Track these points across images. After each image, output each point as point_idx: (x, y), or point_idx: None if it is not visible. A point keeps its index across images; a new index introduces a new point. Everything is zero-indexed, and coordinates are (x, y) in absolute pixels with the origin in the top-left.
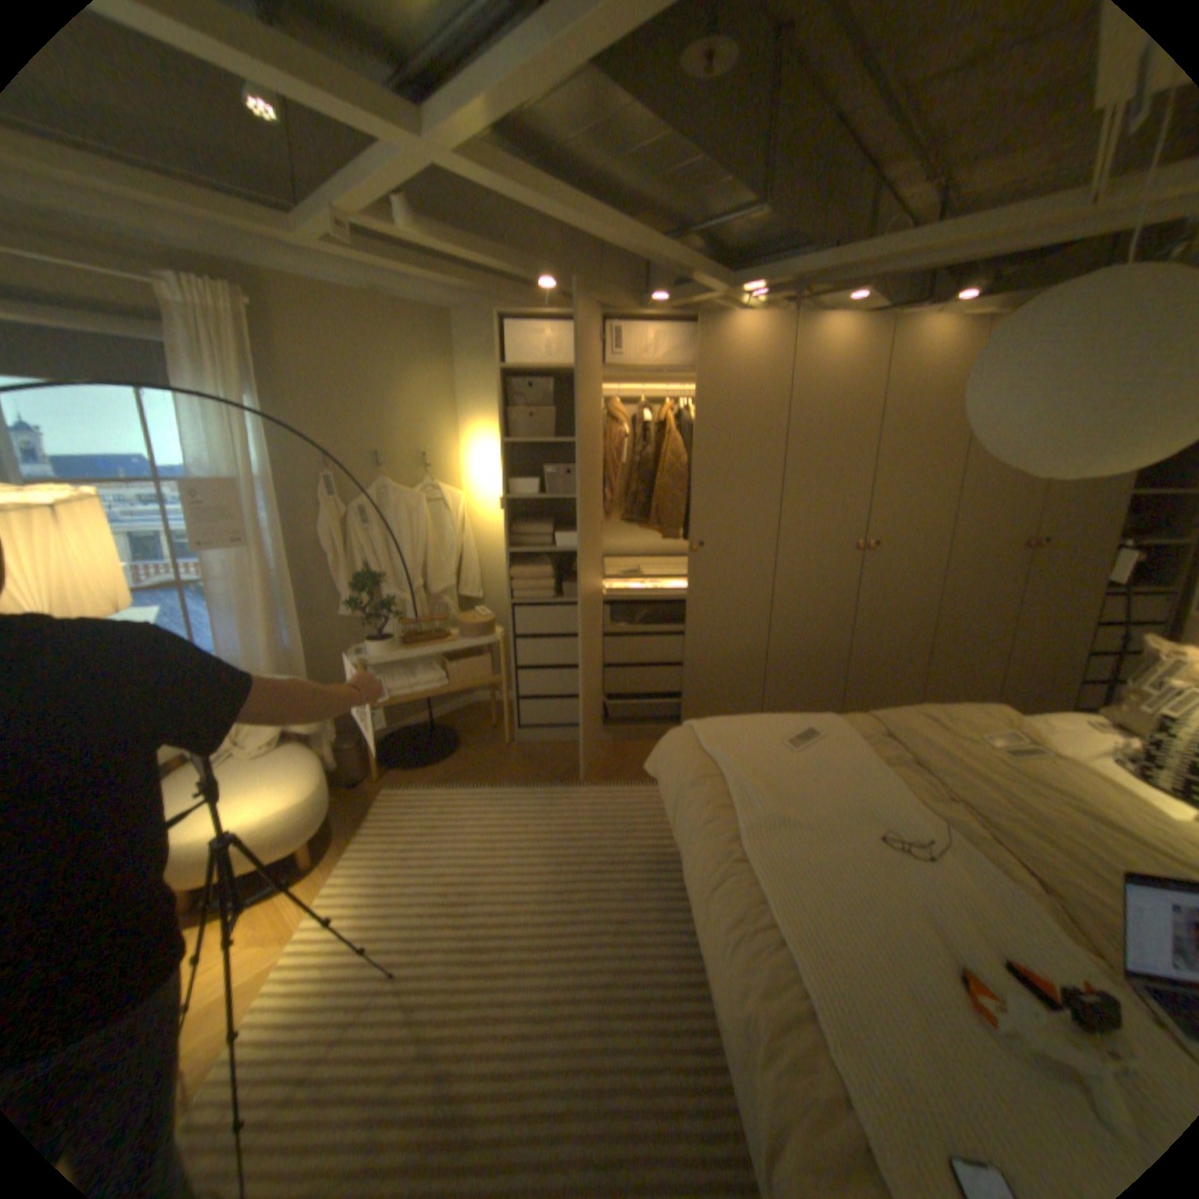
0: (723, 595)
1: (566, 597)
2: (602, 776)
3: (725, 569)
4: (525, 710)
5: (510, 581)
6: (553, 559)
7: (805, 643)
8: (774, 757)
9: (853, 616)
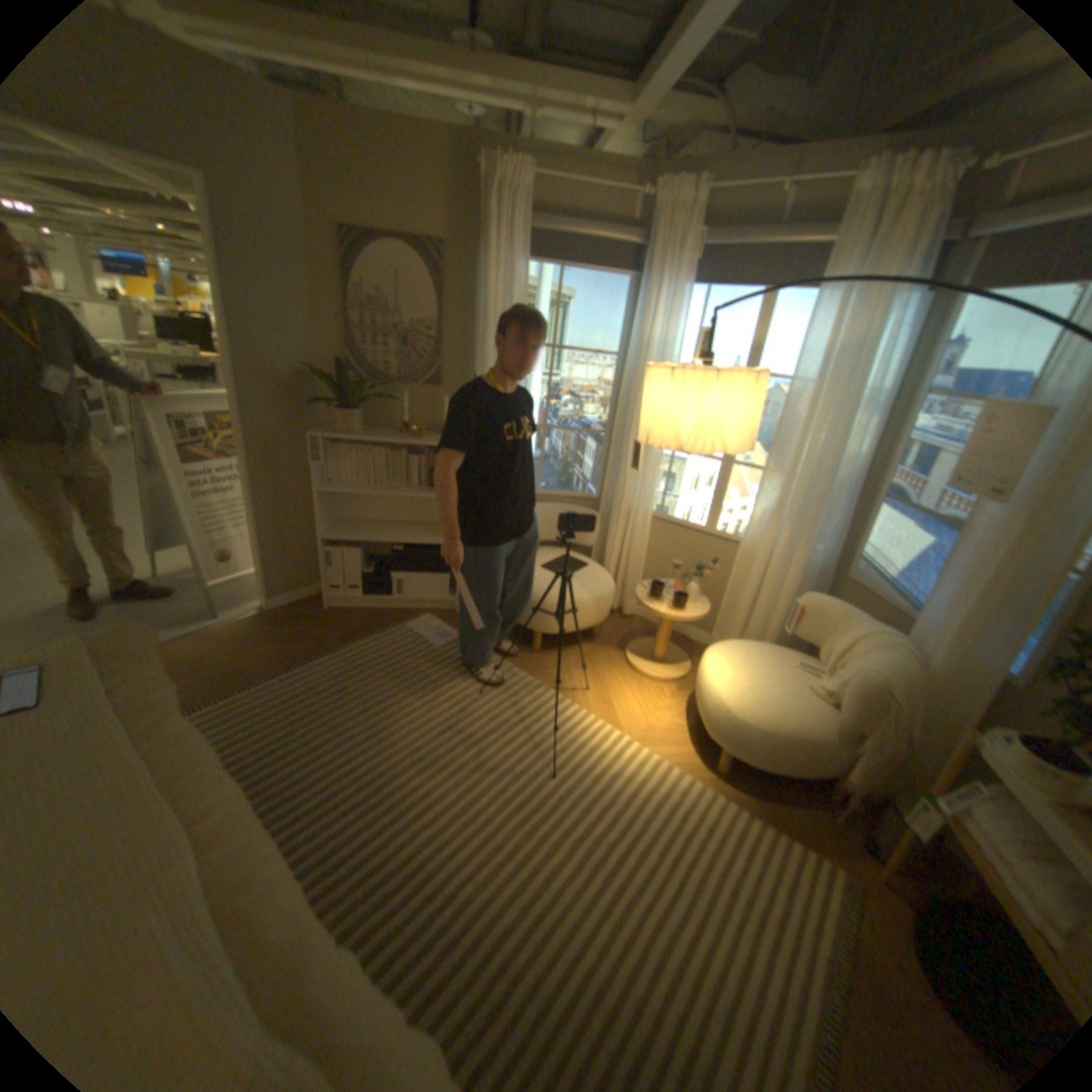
0: None
1: None
2: None
3: None
4: None
5: None
6: None
7: None
8: None
9: None
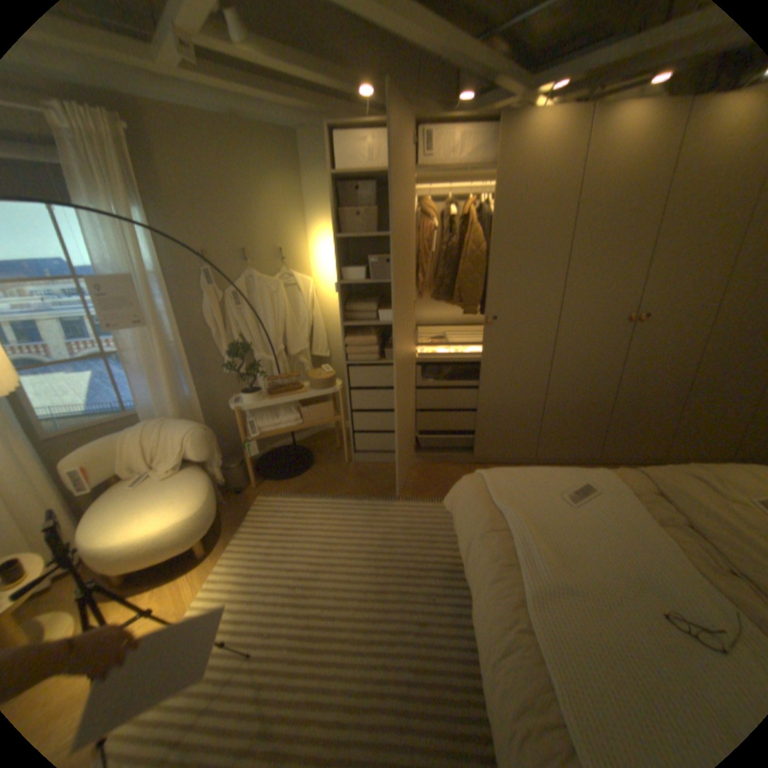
0: (511, 358)
1: (387, 359)
2: (413, 492)
3: (514, 337)
4: (358, 440)
5: (345, 347)
6: (378, 330)
7: (577, 396)
8: (555, 512)
9: (620, 375)
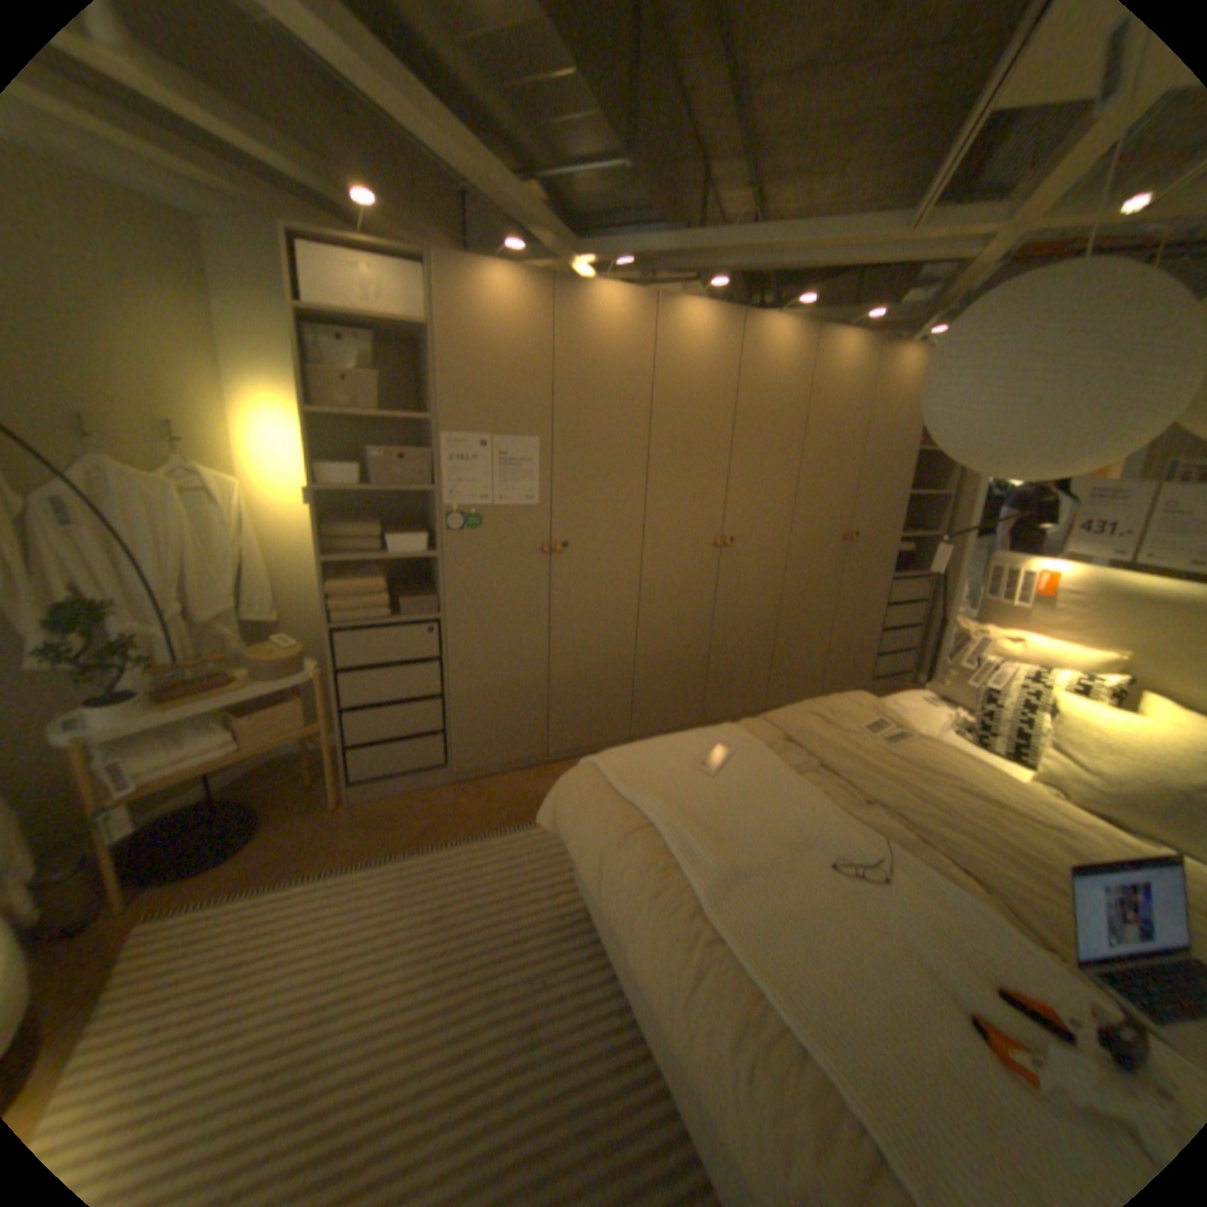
0: (590, 599)
1: (405, 614)
2: (467, 827)
3: (591, 571)
4: (356, 762)
5: (326, 598)
6: (383, 567)
7: (669, 643)
8: (694, 787)
9: (711, 612)
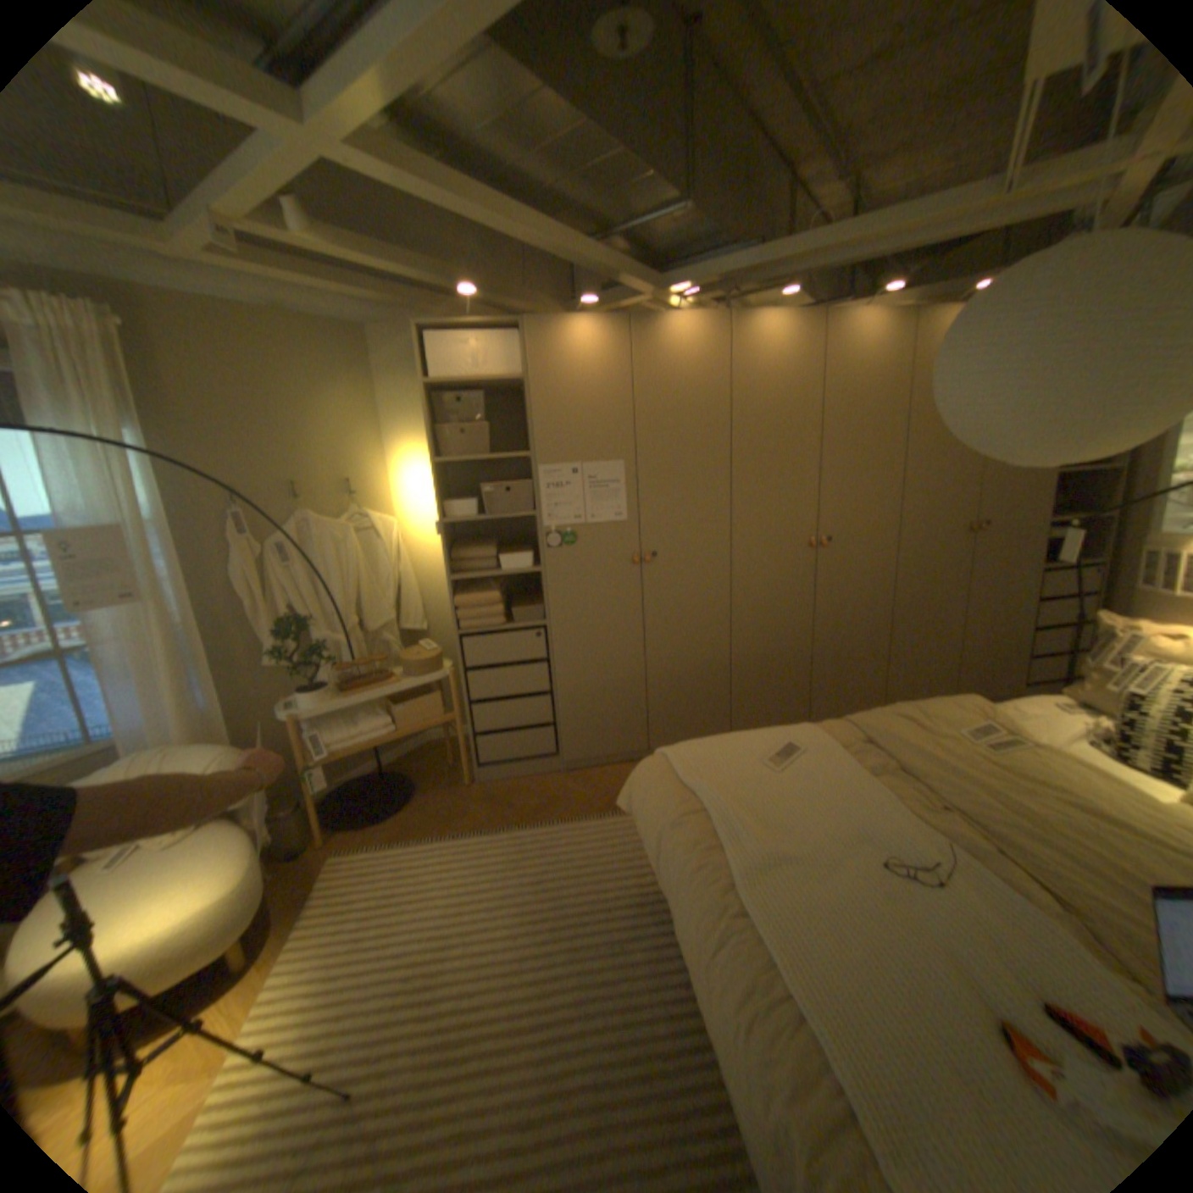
0: (681, 605)
1: (517, 622)
2: (572, 810)
3: (680, 578)
4: (483, 747)
5: (455, 611)
6: (500, 583)
7: (767, 646)
8: (756, 781)
9: (812, 614)
